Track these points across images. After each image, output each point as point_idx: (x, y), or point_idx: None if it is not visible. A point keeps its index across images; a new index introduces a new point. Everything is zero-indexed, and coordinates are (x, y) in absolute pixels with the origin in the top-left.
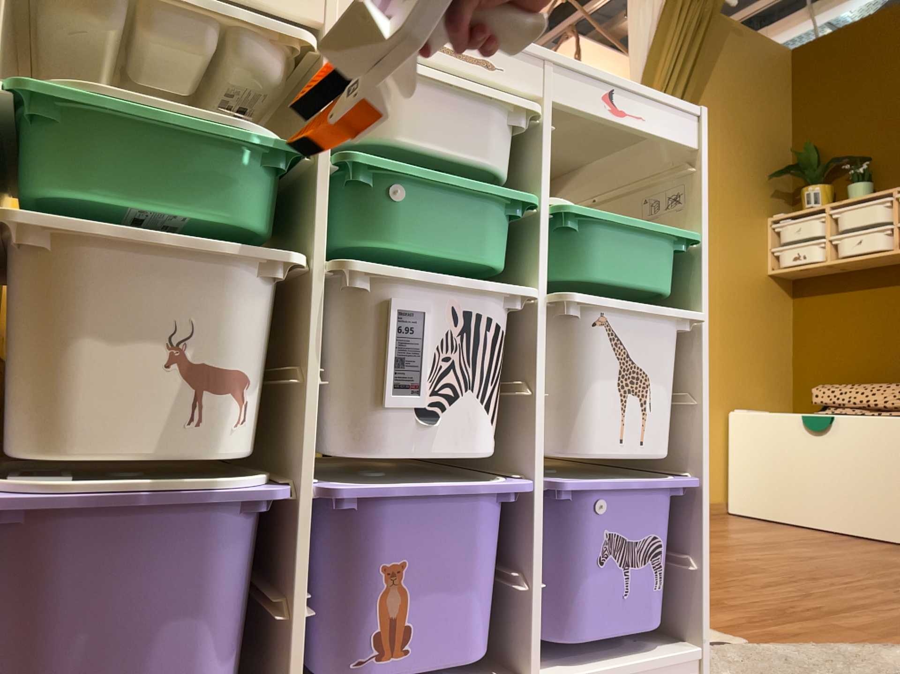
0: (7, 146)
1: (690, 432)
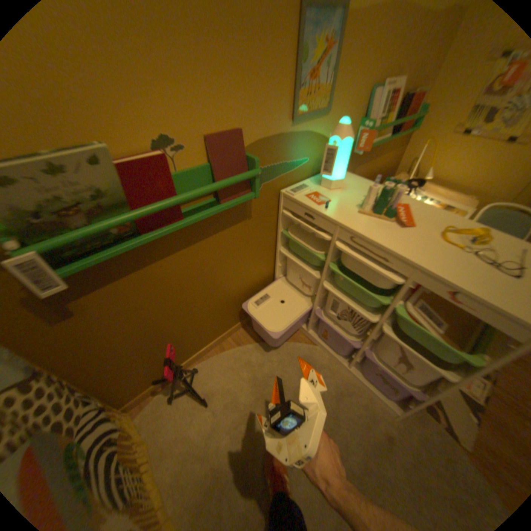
0: (281, 237)
1: (440, 396)
